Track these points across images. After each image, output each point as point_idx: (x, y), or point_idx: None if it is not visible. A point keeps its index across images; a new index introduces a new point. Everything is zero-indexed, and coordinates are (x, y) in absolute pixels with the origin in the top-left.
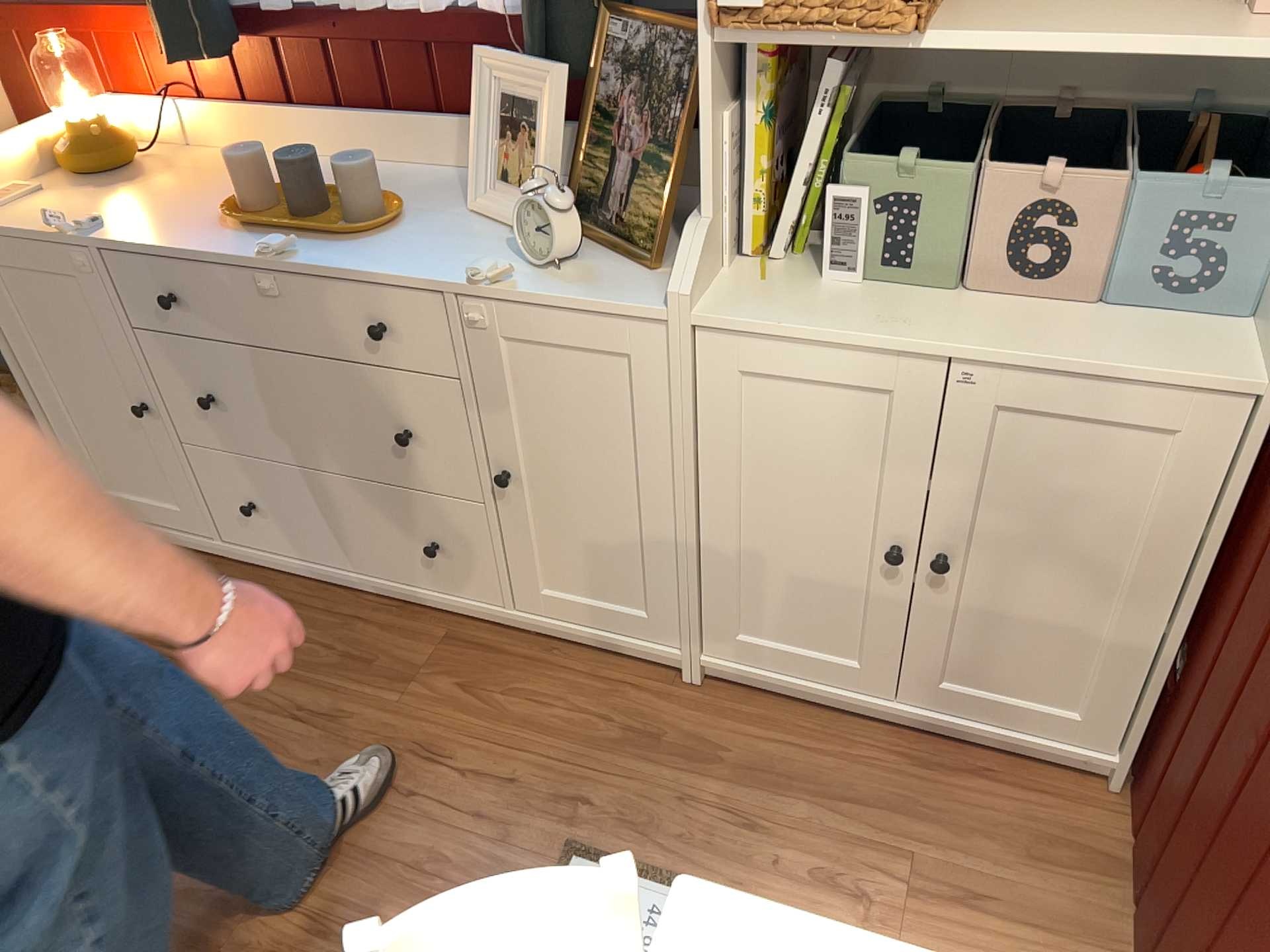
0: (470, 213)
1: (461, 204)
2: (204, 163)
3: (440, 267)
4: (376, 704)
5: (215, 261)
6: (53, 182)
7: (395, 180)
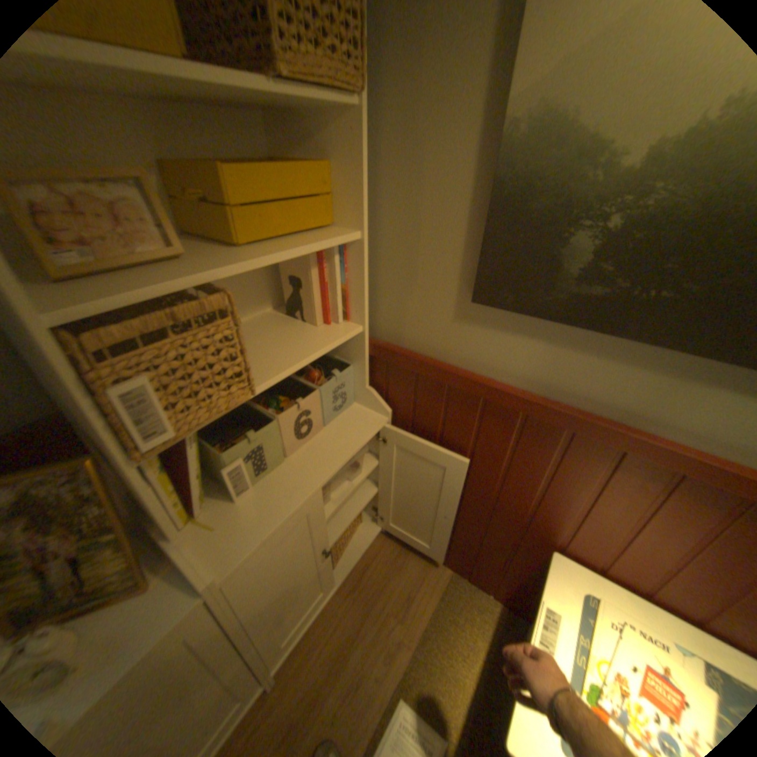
0: None
1: None
2: None
3: None
4: None
5: None
6: None
7: None
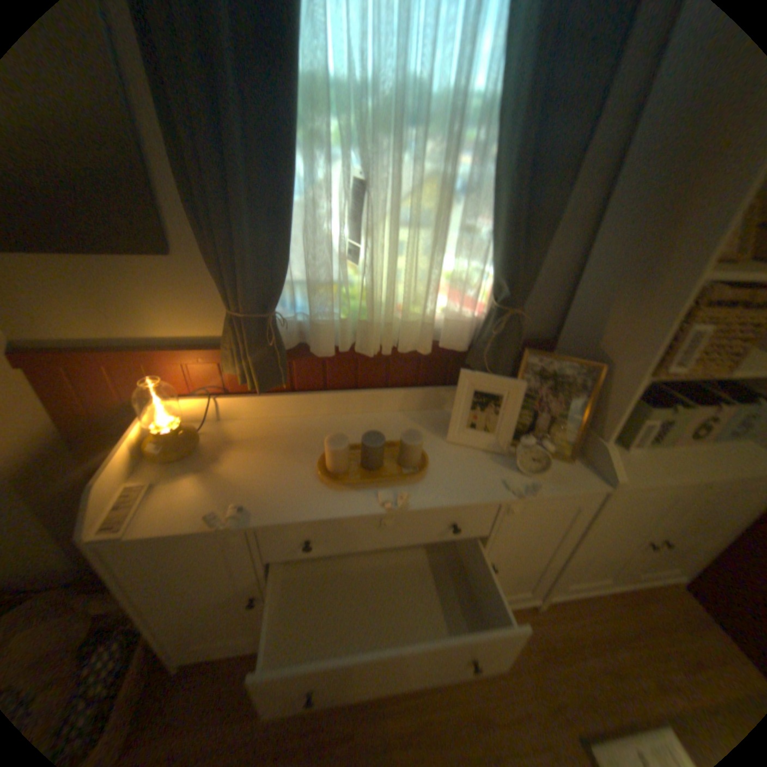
0: (449, 445)
1: (436, 439)
2: (246, 434)
3: (489, 491)
4: (433, 710)
5: (350, 519)
6: (134, 470)
7: (381, 428)
